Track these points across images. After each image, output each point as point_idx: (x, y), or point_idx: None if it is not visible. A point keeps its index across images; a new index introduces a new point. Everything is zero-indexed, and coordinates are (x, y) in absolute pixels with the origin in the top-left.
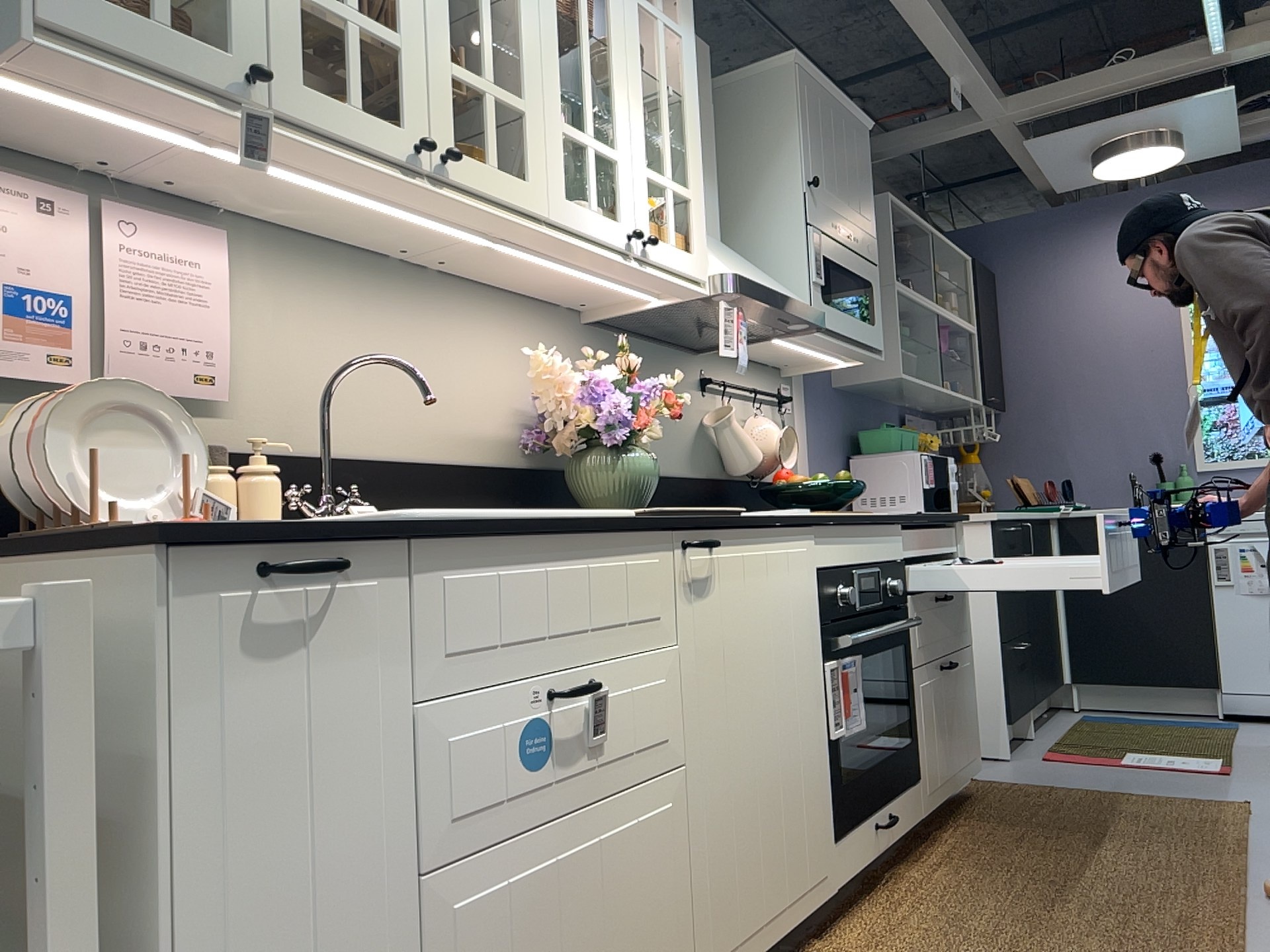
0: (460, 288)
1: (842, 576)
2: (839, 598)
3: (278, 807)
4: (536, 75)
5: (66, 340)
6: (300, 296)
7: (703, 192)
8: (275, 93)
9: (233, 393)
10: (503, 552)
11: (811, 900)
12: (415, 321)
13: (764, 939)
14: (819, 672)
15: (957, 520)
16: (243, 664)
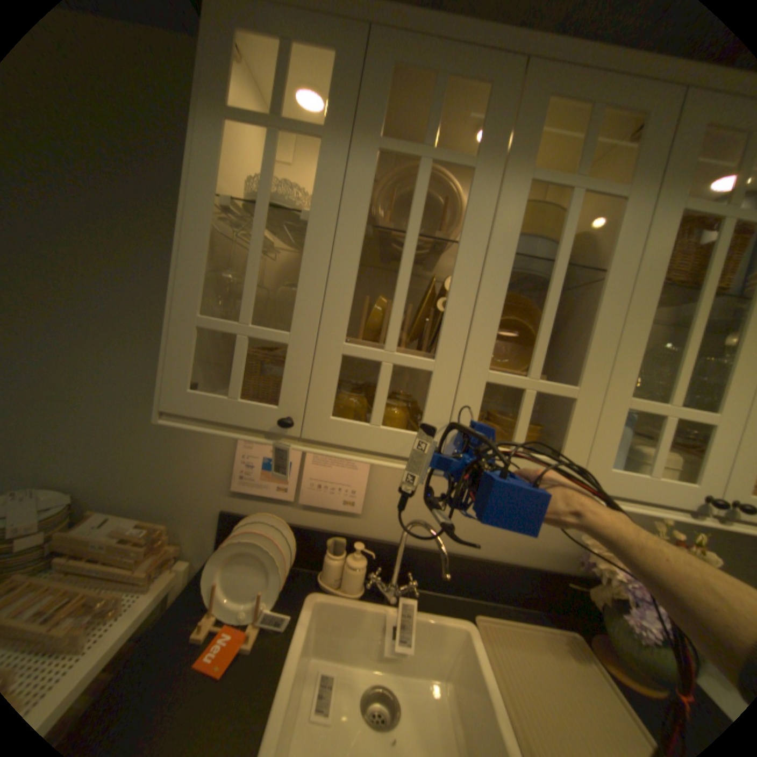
0: None
1: None
2: None
3: None
4: (606, 358)
5: (286, 481)
6: None
7: None
8: (308, 426)
9: (368, 507)
10: None
11: None
12: None
13: None
14: None
15: None
16: None
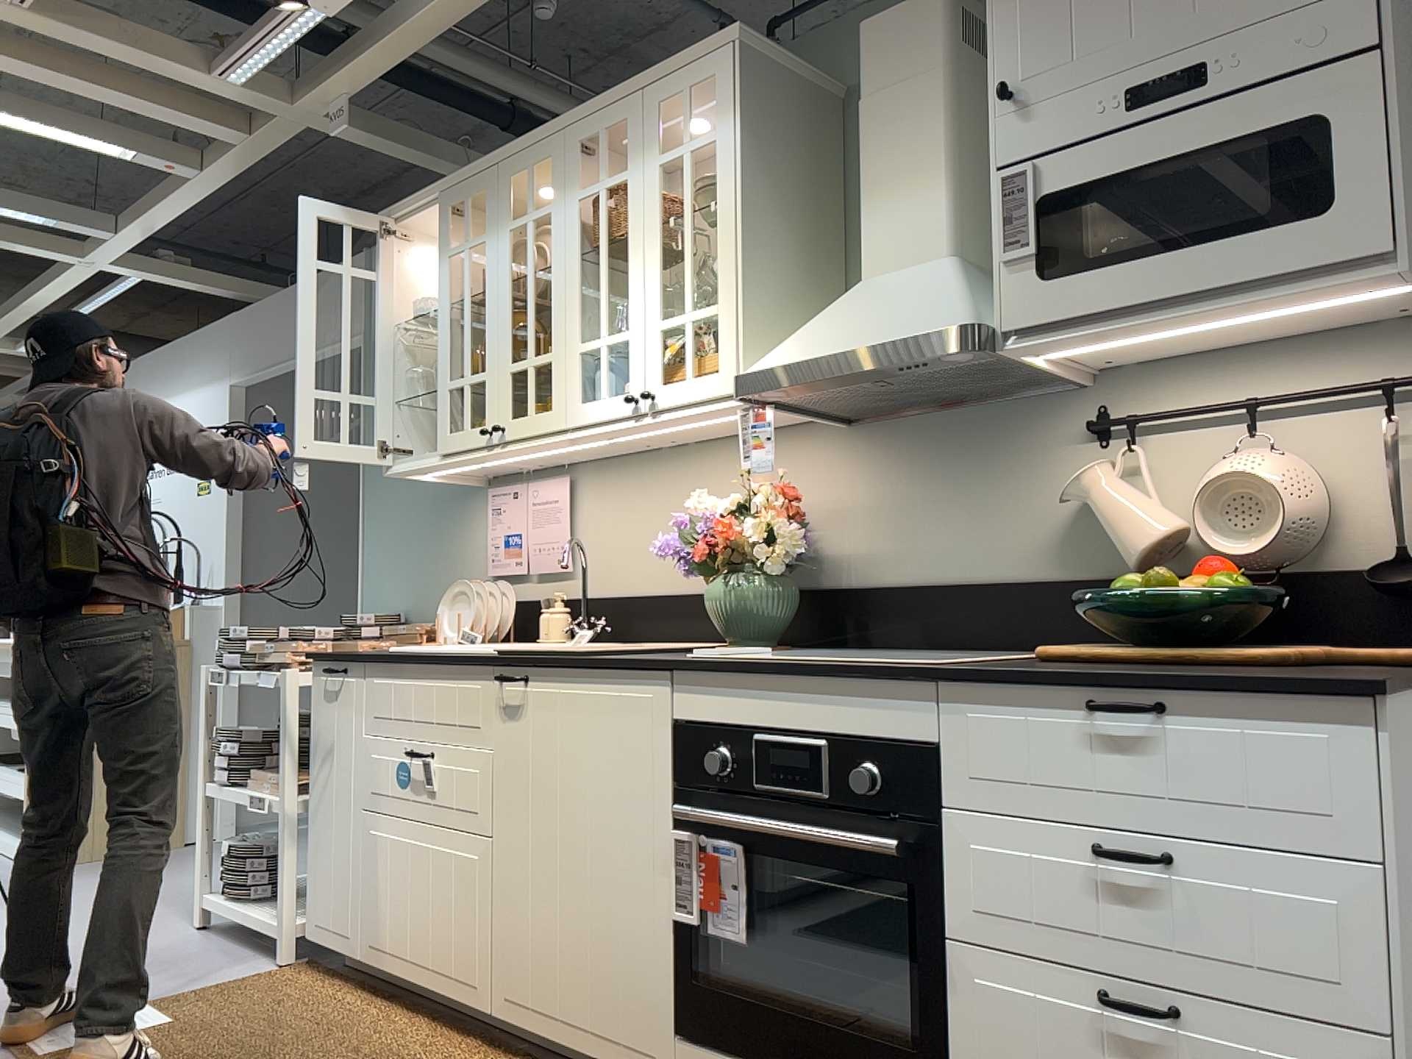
0: (711, 446)
1: (726, 738)
2: (709, 762)
3: (330, 756)
4: (559, 324)
5: (518, 553)
6: (609, 496)
7: (738, 290)
8: (438, 445)
9: (579, 565)
10: (397, 671)
11: (625, 1058)
12: (675, 487)
13: (558, 1031)
14: (658, 835)
15: (1246, 688)
16: (325, 702)
